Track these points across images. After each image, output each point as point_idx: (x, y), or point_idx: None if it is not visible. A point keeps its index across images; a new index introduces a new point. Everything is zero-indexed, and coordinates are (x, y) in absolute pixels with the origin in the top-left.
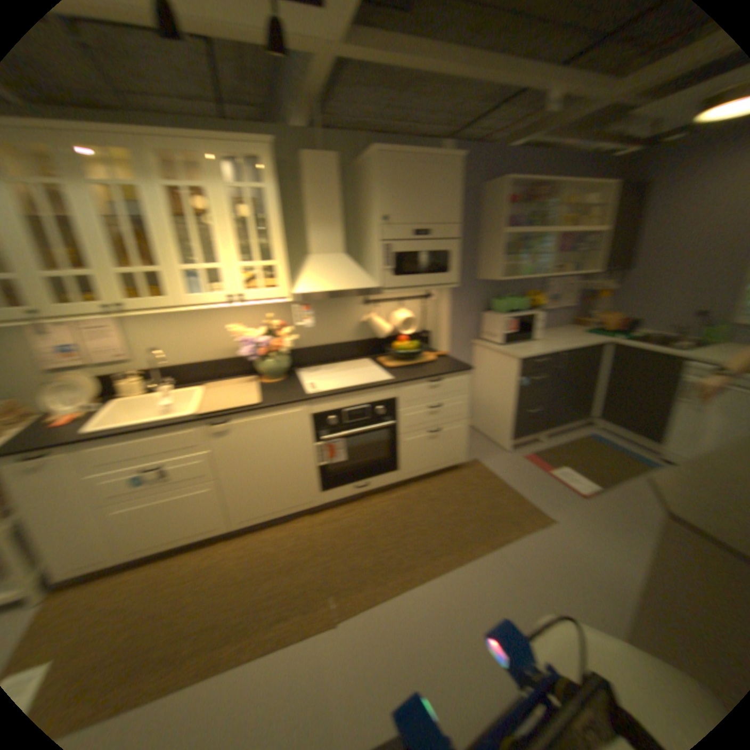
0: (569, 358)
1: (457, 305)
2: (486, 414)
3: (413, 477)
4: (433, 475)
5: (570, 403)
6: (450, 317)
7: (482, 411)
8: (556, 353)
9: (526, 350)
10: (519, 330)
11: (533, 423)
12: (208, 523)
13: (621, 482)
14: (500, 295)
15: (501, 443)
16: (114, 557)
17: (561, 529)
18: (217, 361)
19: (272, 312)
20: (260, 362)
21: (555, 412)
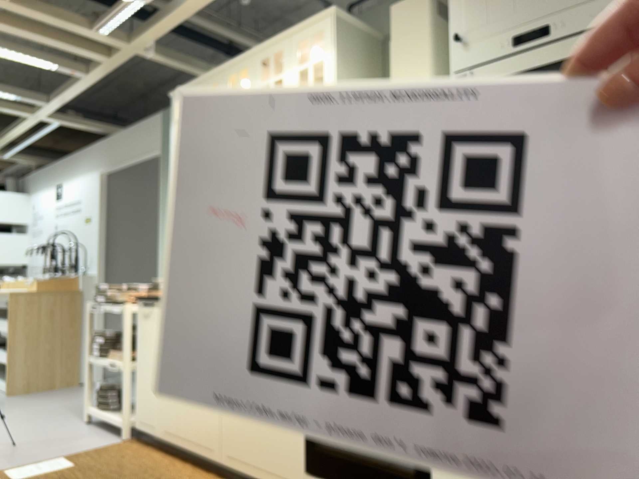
0: None
1: None
2: None
3: None
4: None
5: None
6: None
7: None
8: None
9: None
10: None
11: None
12: (211, 435)
13: None
14: None
15: None
16: (162, 426)
17: None
18: None
19: None
20: None
21: None
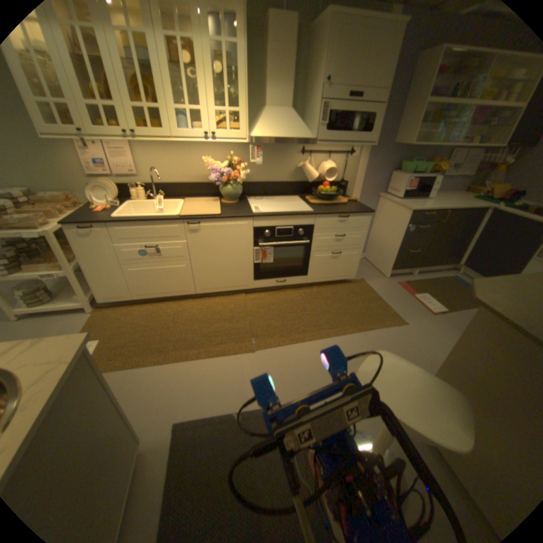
0: (455, 215)
1: (376, 163)
2: (380, 250)
3: (318, 282)
4: (332, 284)
5: (446, 251)
6: (368, 172)
7: (377, 247)
8: (446, 209)
9: (422, 204)
10: (421, 188)
11: (413, 260)
12: (187, 285)
13: (467, 309)
14: (413, 158)
15: (385, 271)
16: (135, 294)
17: (412, 329)
18: (198, 184)
19: (237, 151)
20: (226, 187)
21: (432, 255)
